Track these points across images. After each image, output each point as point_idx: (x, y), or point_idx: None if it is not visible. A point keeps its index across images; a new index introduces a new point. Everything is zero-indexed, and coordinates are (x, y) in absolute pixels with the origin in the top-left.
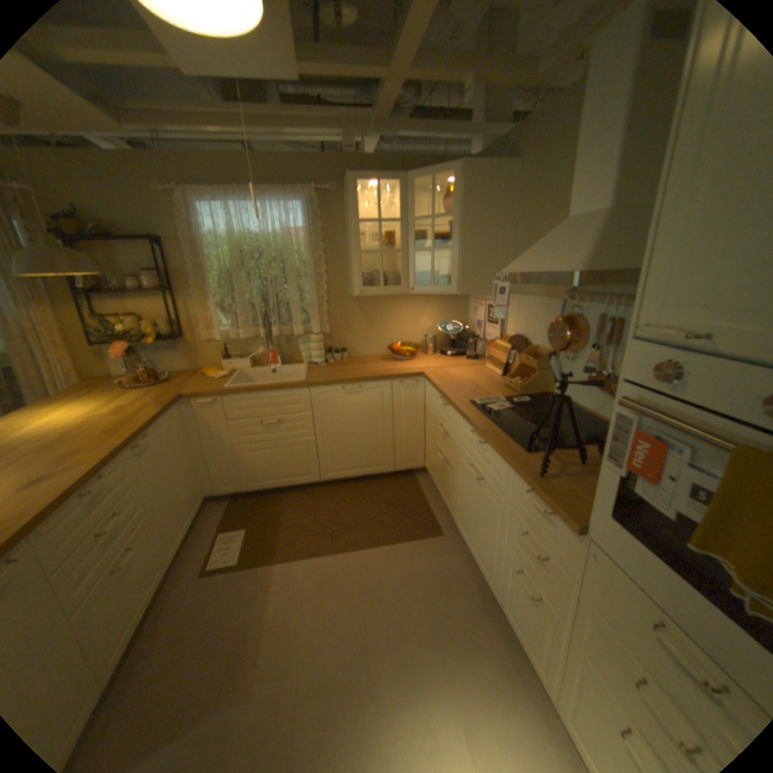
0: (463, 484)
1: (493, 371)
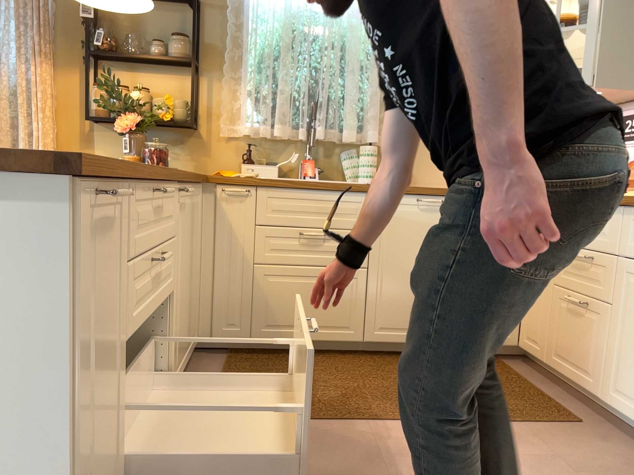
0: None
1: None
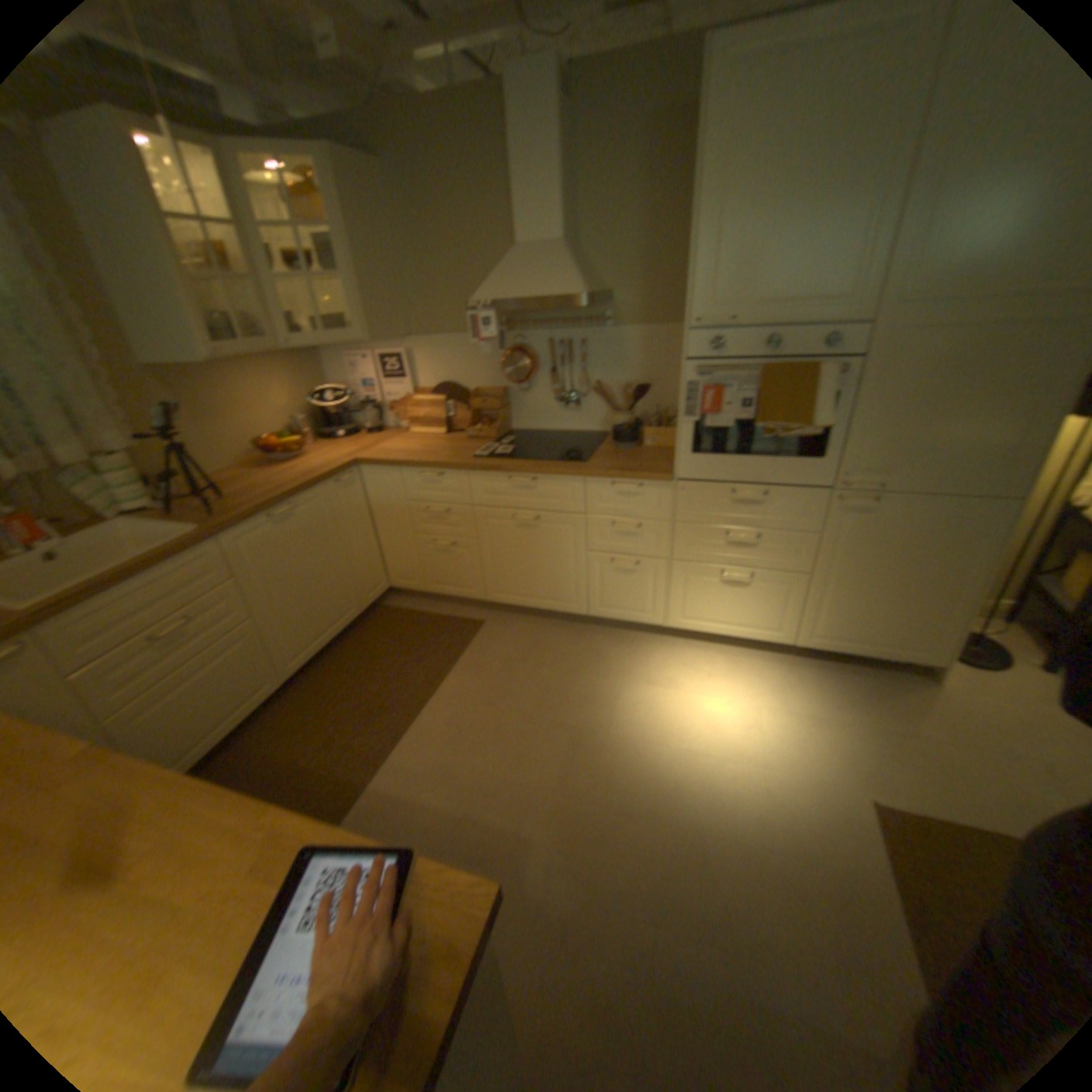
0: (499, 545)
1: (429, 433)
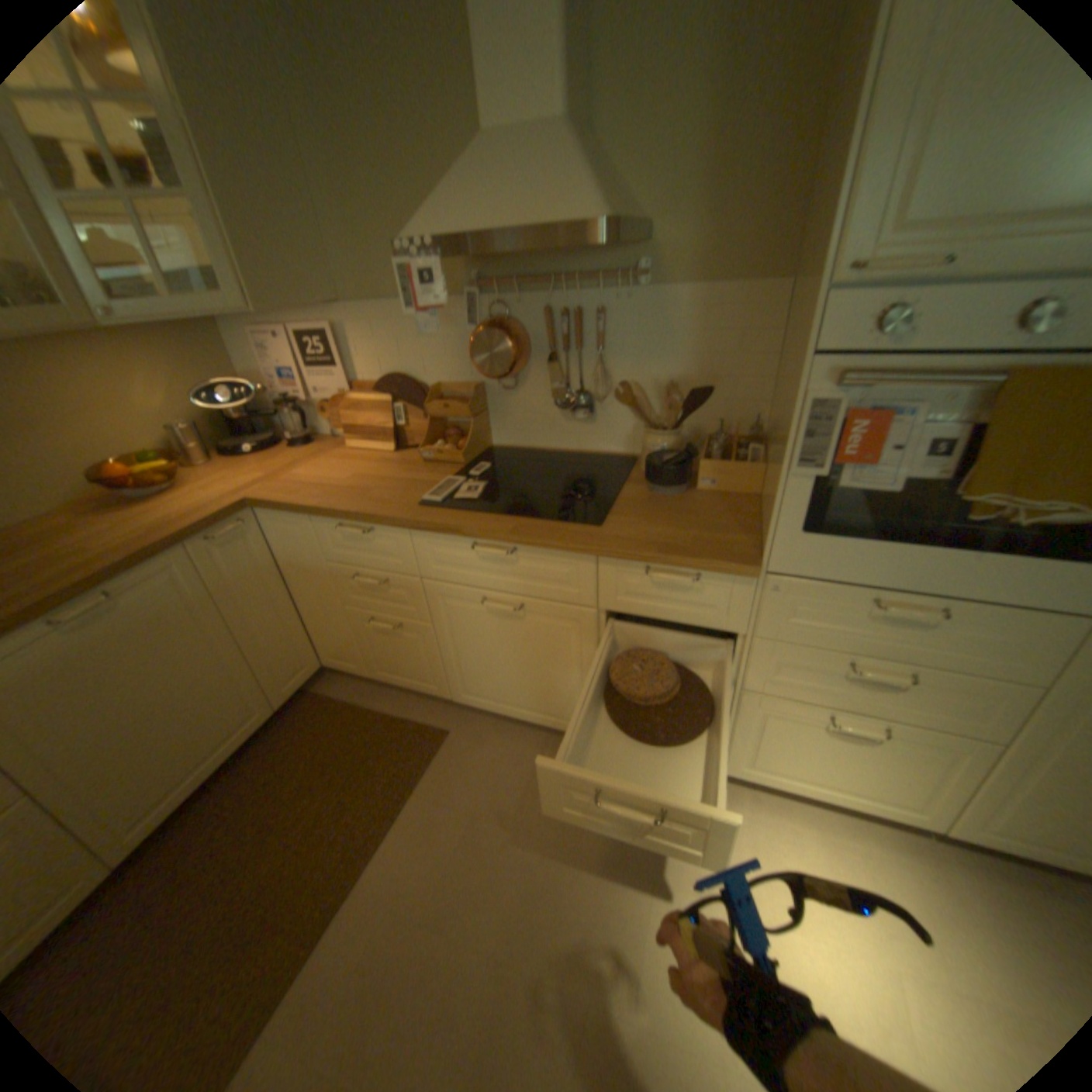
0: (463, 635)
1: (369, 448)
